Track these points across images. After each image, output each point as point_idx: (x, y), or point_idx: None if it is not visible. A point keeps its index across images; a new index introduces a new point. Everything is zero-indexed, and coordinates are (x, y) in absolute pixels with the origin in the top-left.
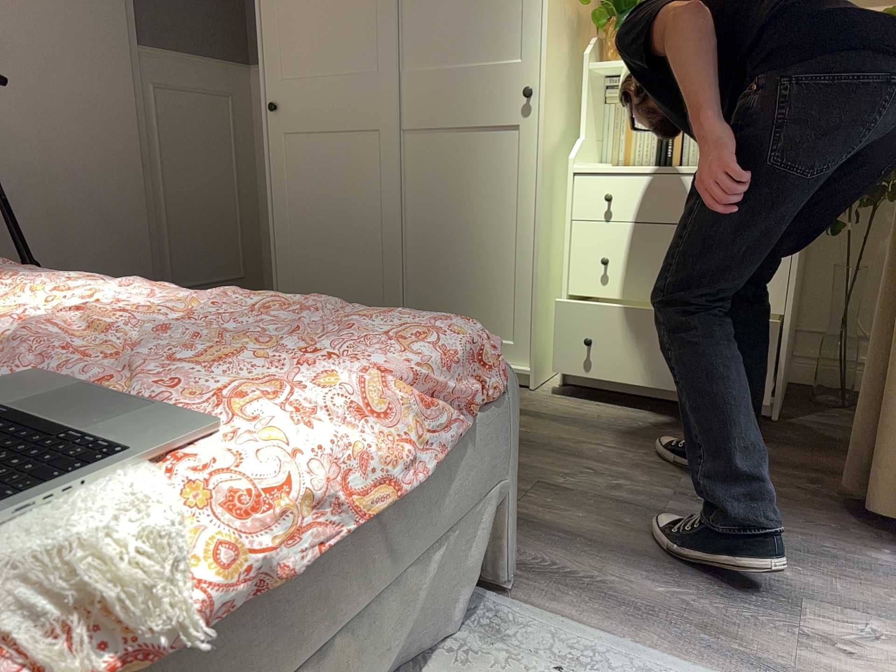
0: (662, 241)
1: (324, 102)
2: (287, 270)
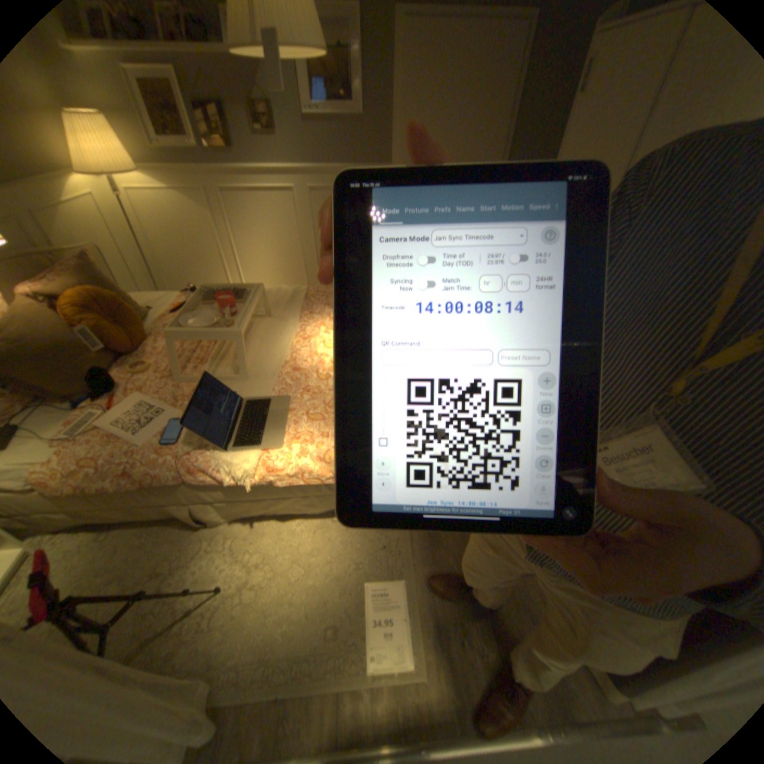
0: None
1: None
2: None
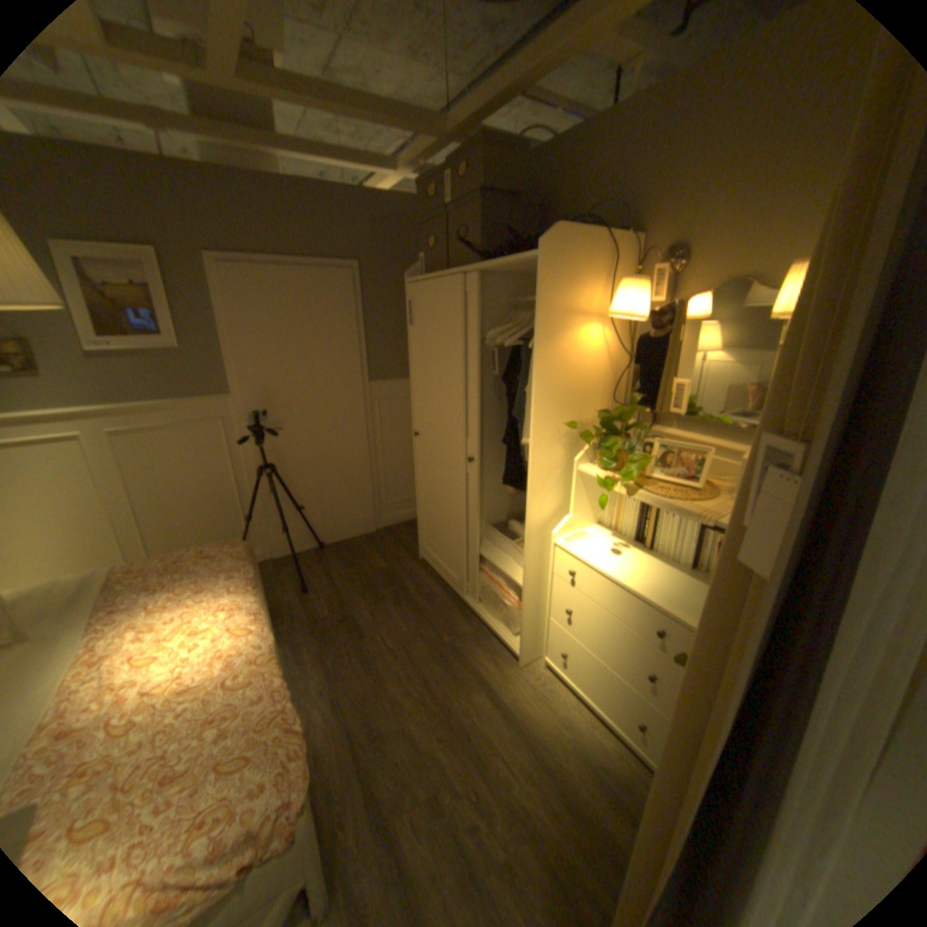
0: (603, 620)
1: (435, 441)
2: (422, 522)
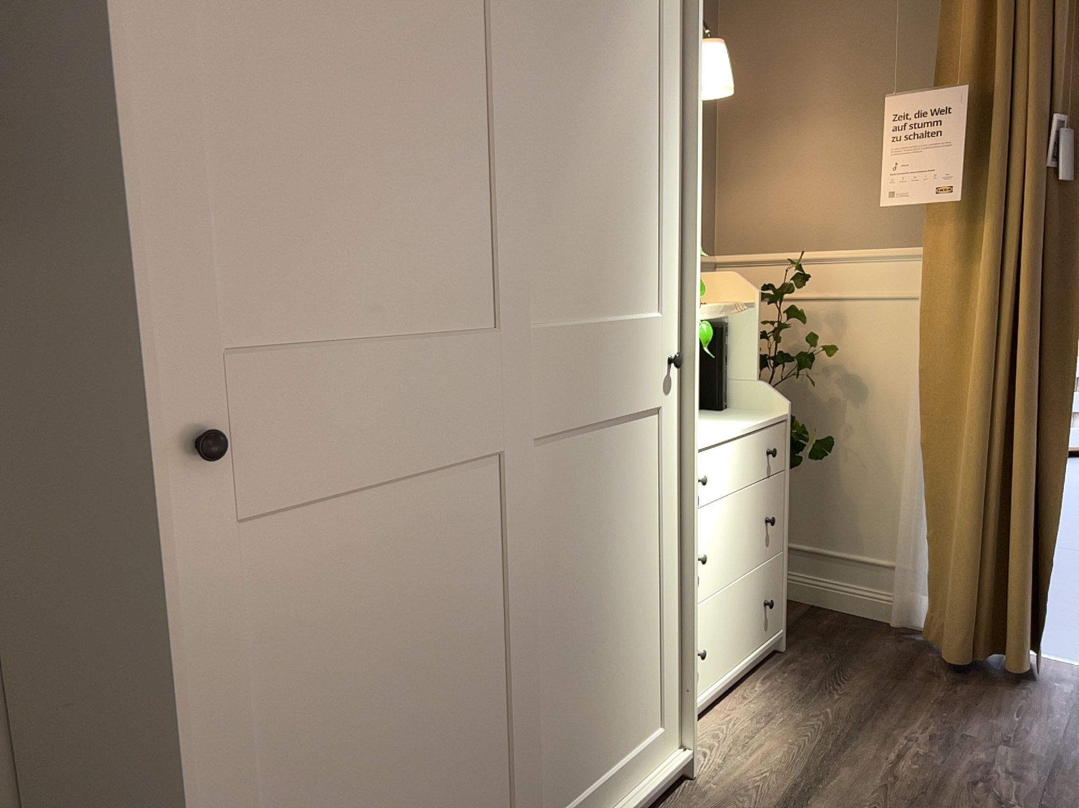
0: (725, 511)
1: (390, 404)
2: None
